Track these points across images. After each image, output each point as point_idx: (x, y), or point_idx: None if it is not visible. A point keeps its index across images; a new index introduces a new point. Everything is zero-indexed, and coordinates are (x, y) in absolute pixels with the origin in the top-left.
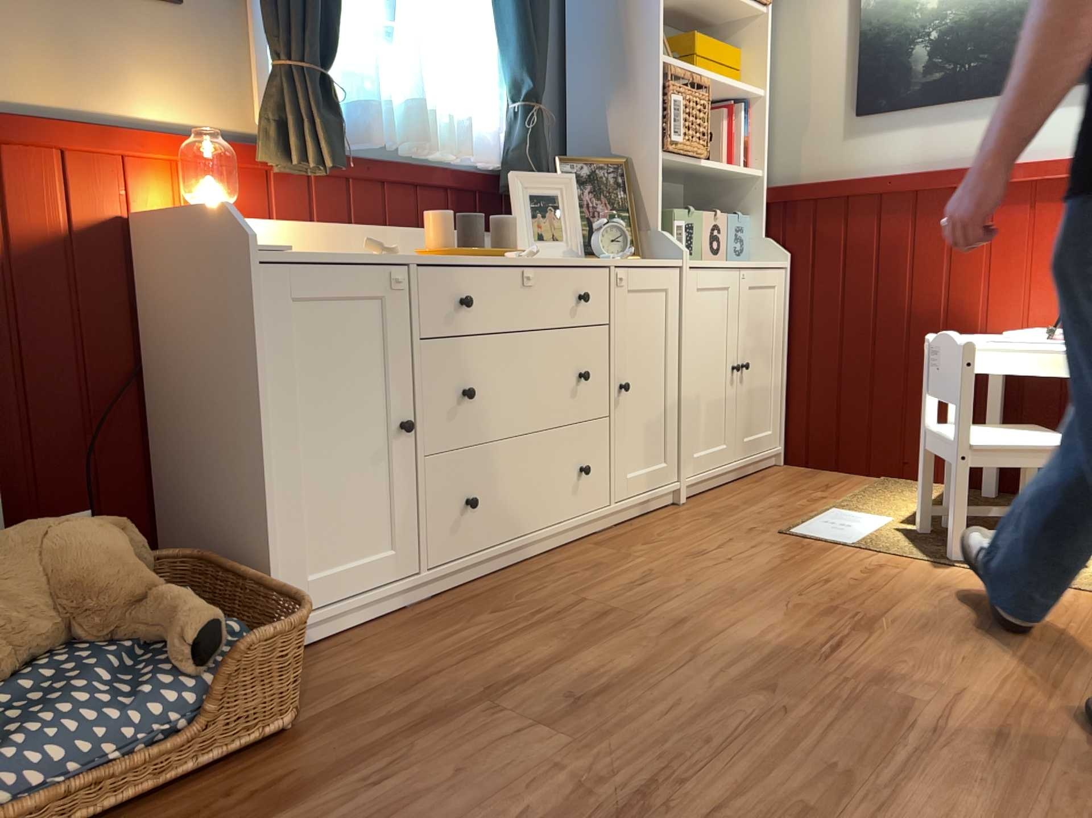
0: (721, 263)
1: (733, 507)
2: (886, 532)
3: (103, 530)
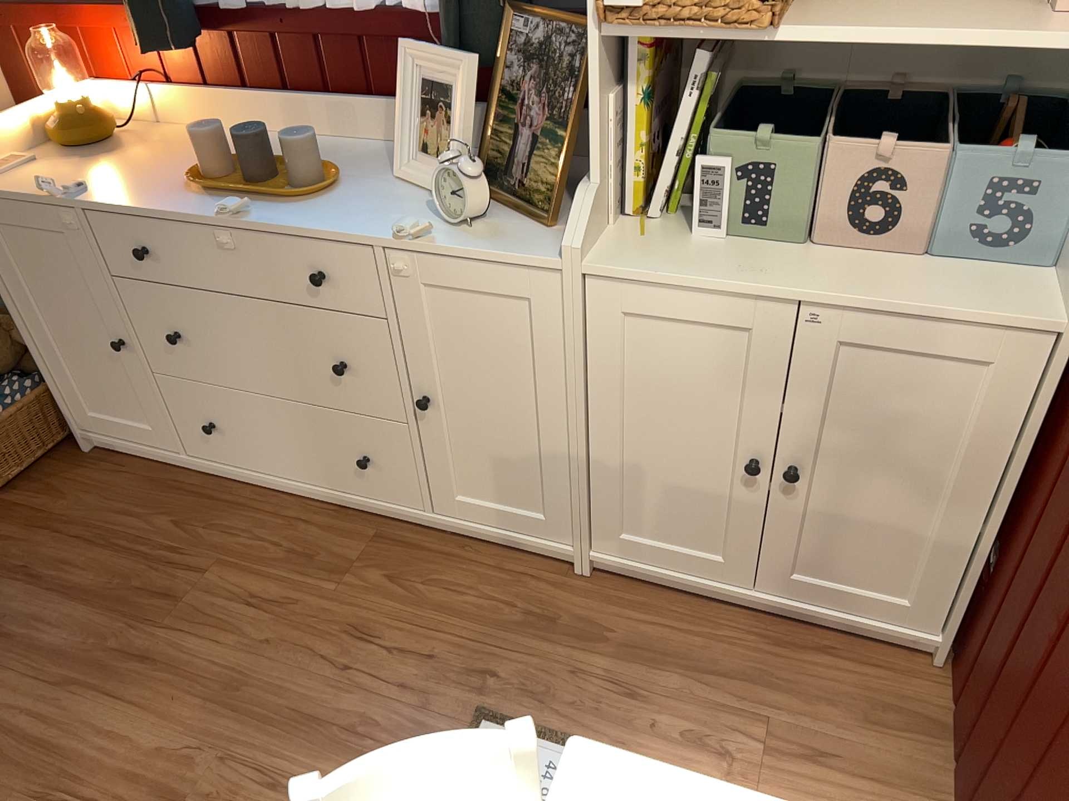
0: (814, 267)
1: (595, 637)
2: None
3: None
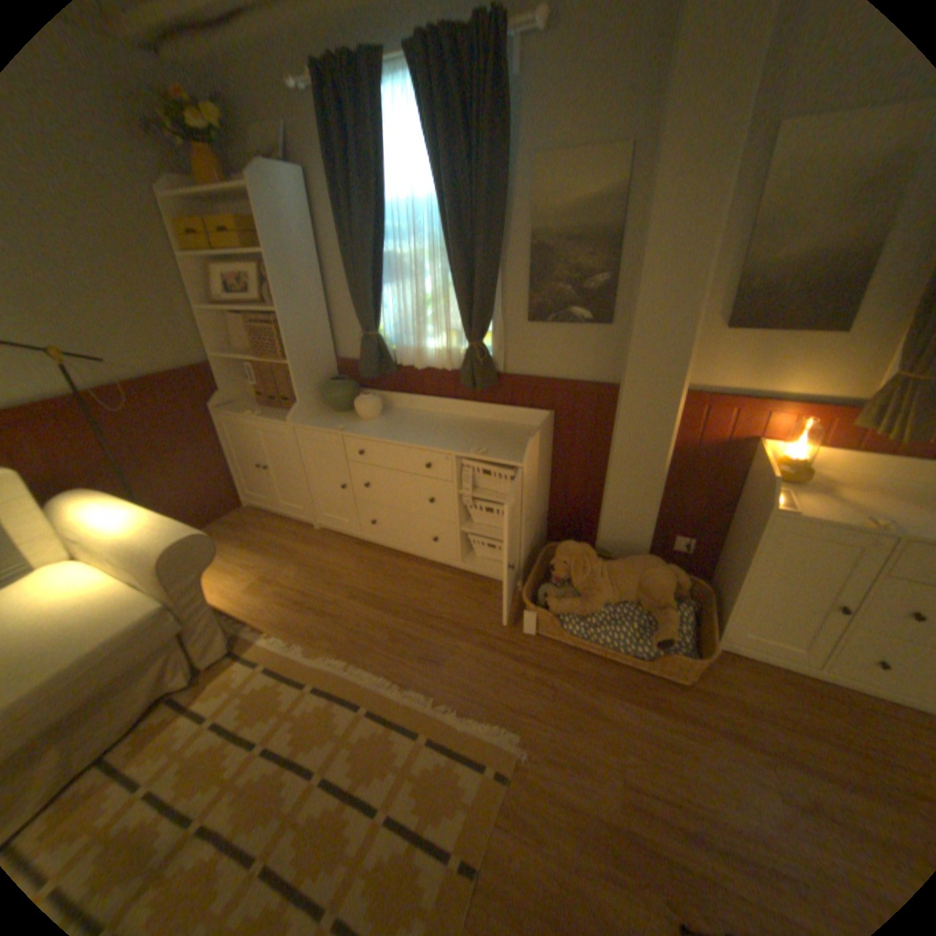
0: None
1: None
2: None
3: (666, 577)
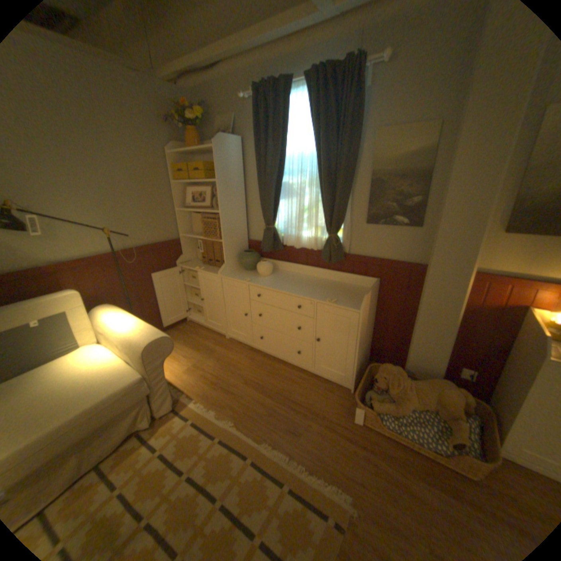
0: None
1: None
2: None
3: (458, 397)
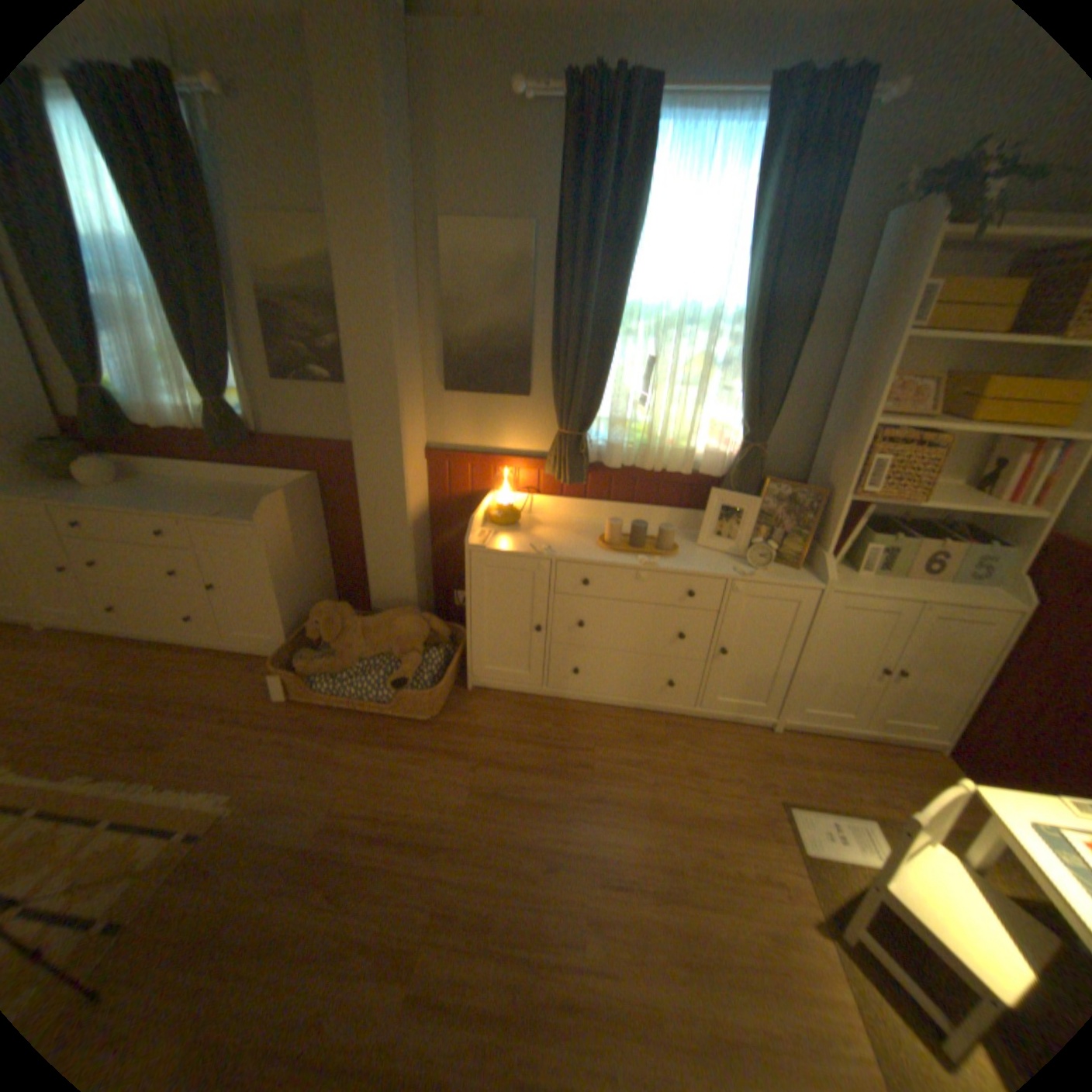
0: (918, 590)
1: (804, 764)
2: (860, 878)
3: (414, 624)
